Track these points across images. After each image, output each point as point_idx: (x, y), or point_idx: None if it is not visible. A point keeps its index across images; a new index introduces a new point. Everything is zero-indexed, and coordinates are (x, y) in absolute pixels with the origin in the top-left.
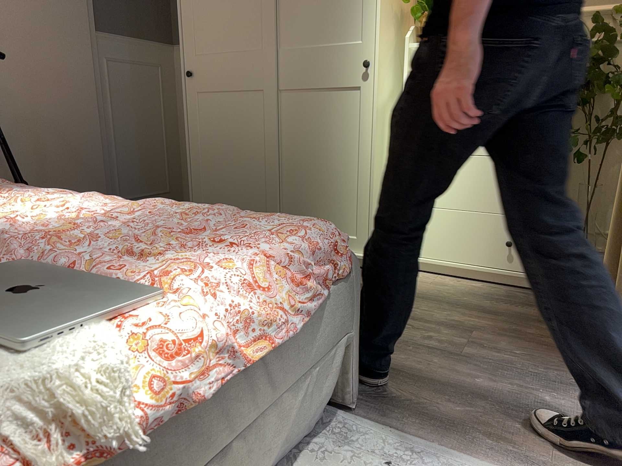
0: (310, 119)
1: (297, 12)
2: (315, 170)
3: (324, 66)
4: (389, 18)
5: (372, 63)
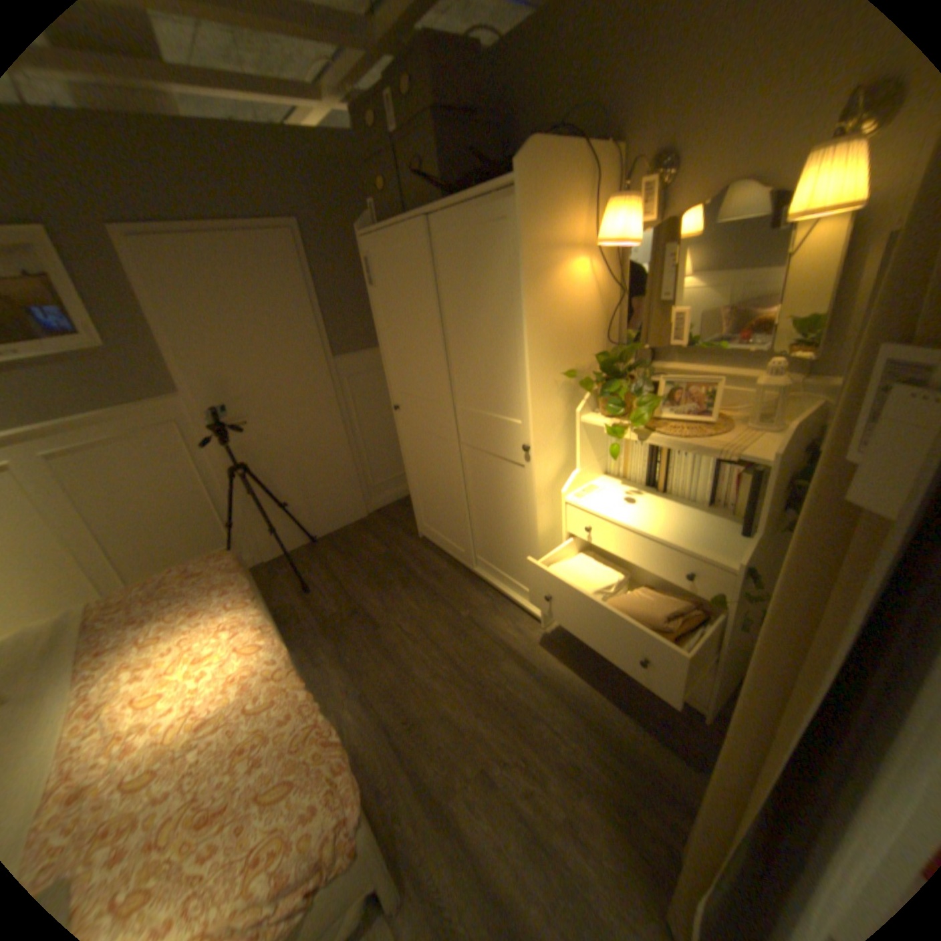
0: (486, 478)
1: (465, 377)
2: (495, 523)
3: (492, 436)
4: (550, 398)
5: (532, 449)
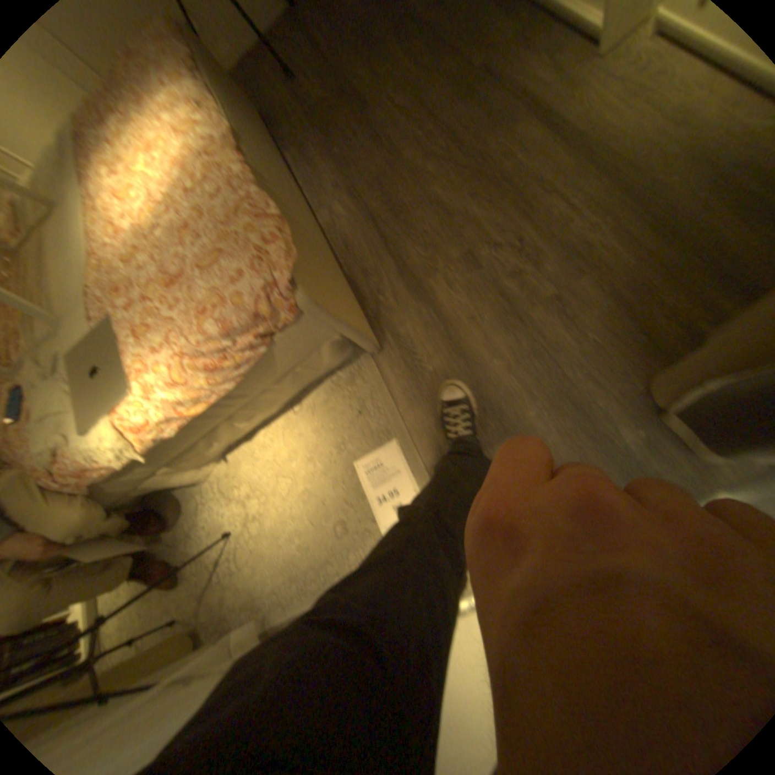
0: None
1: None
2: None
3: None
4: None
5: None
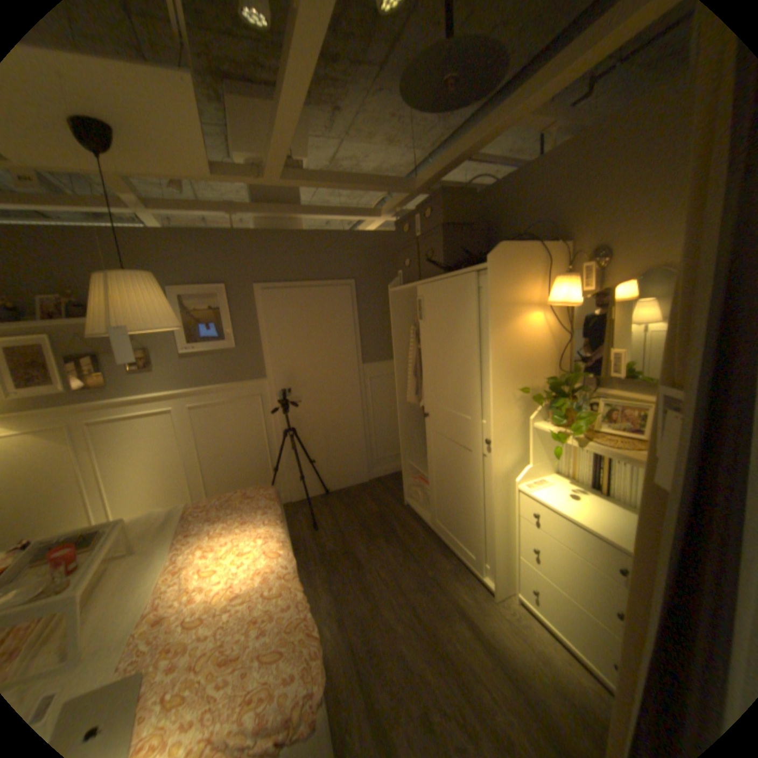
0: (459, 463)
1: (449, 385)
2: (463, 500)
3: (465, 430)
4: (510, 406)
5: (493, 443)
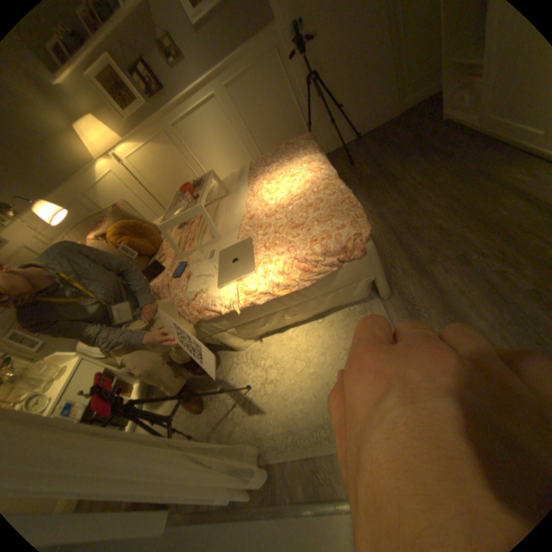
0: None
1: None
2: None
3: None
4: None
5: None
